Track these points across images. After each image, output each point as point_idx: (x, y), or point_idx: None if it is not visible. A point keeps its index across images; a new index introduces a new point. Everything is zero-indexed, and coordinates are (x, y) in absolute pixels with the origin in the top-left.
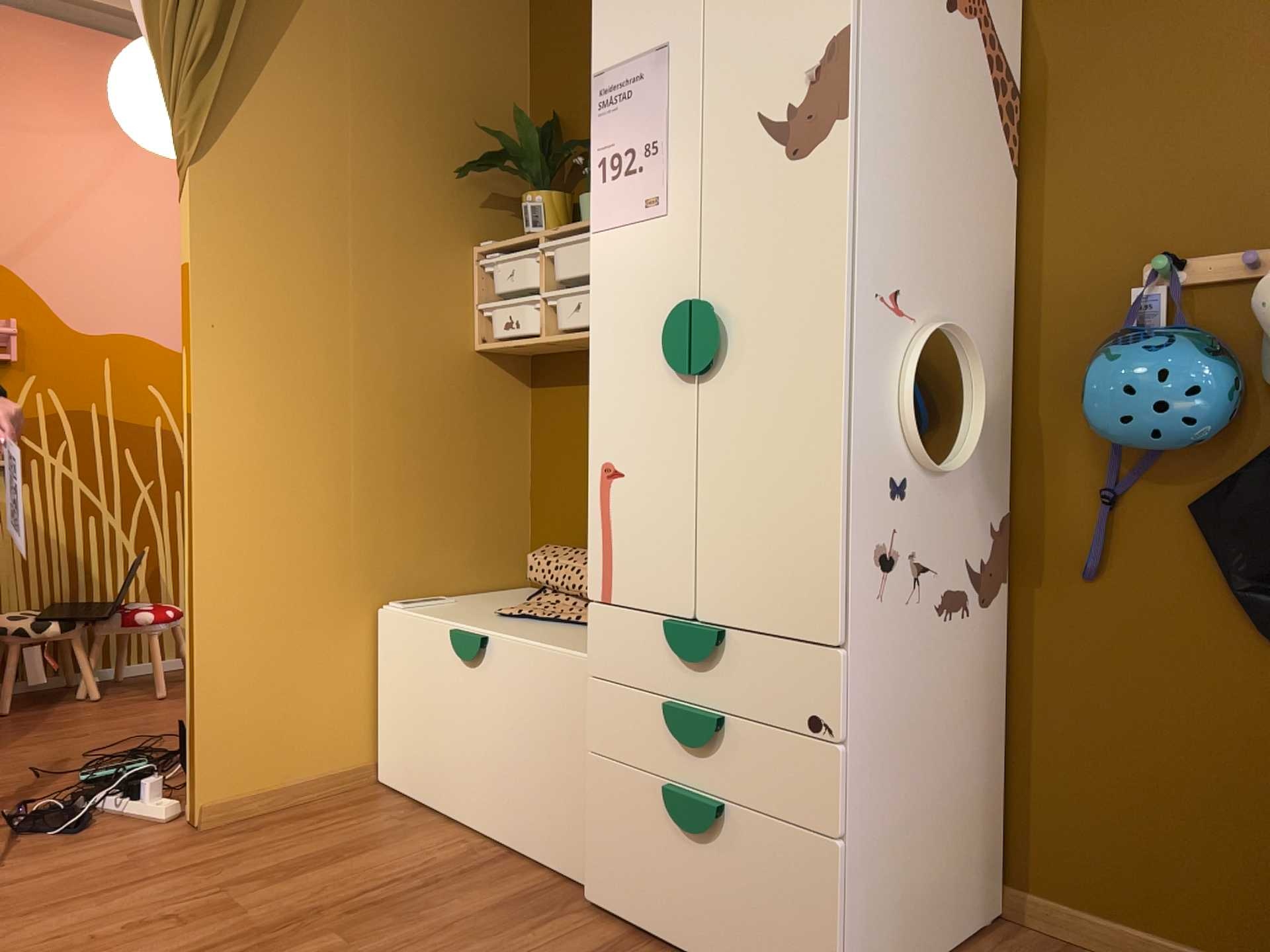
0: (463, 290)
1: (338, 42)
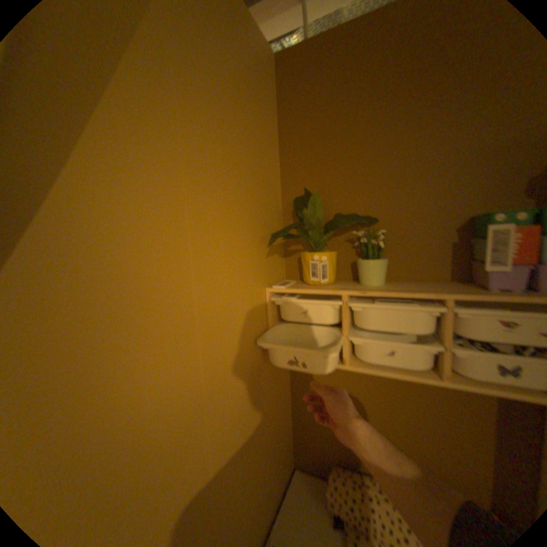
0: (263, 320)
1: (165, 116)
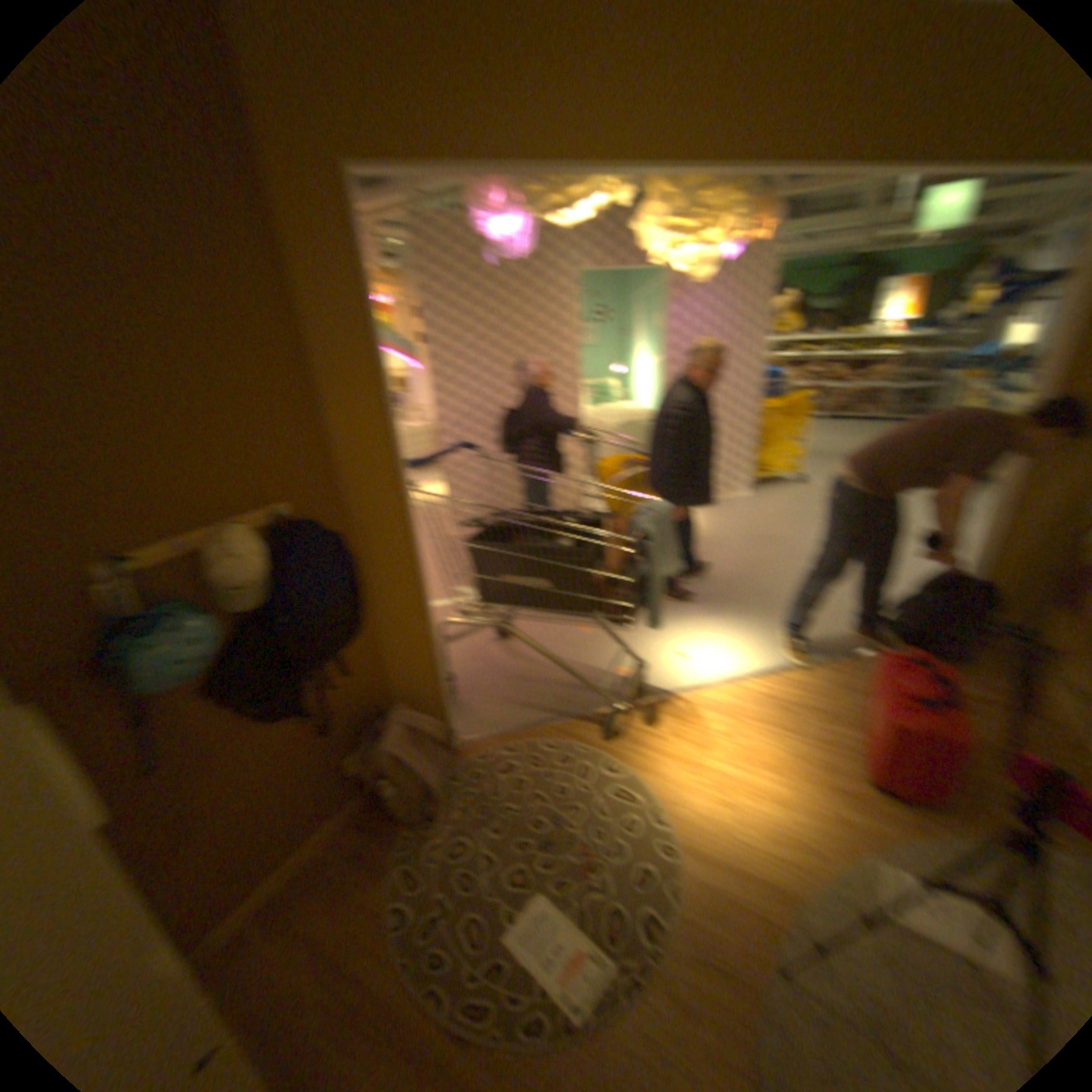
0: None
1: None
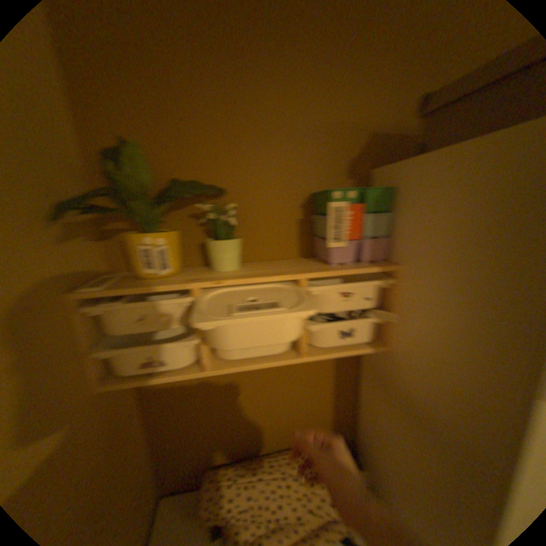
0: (70, 345)
1: None
